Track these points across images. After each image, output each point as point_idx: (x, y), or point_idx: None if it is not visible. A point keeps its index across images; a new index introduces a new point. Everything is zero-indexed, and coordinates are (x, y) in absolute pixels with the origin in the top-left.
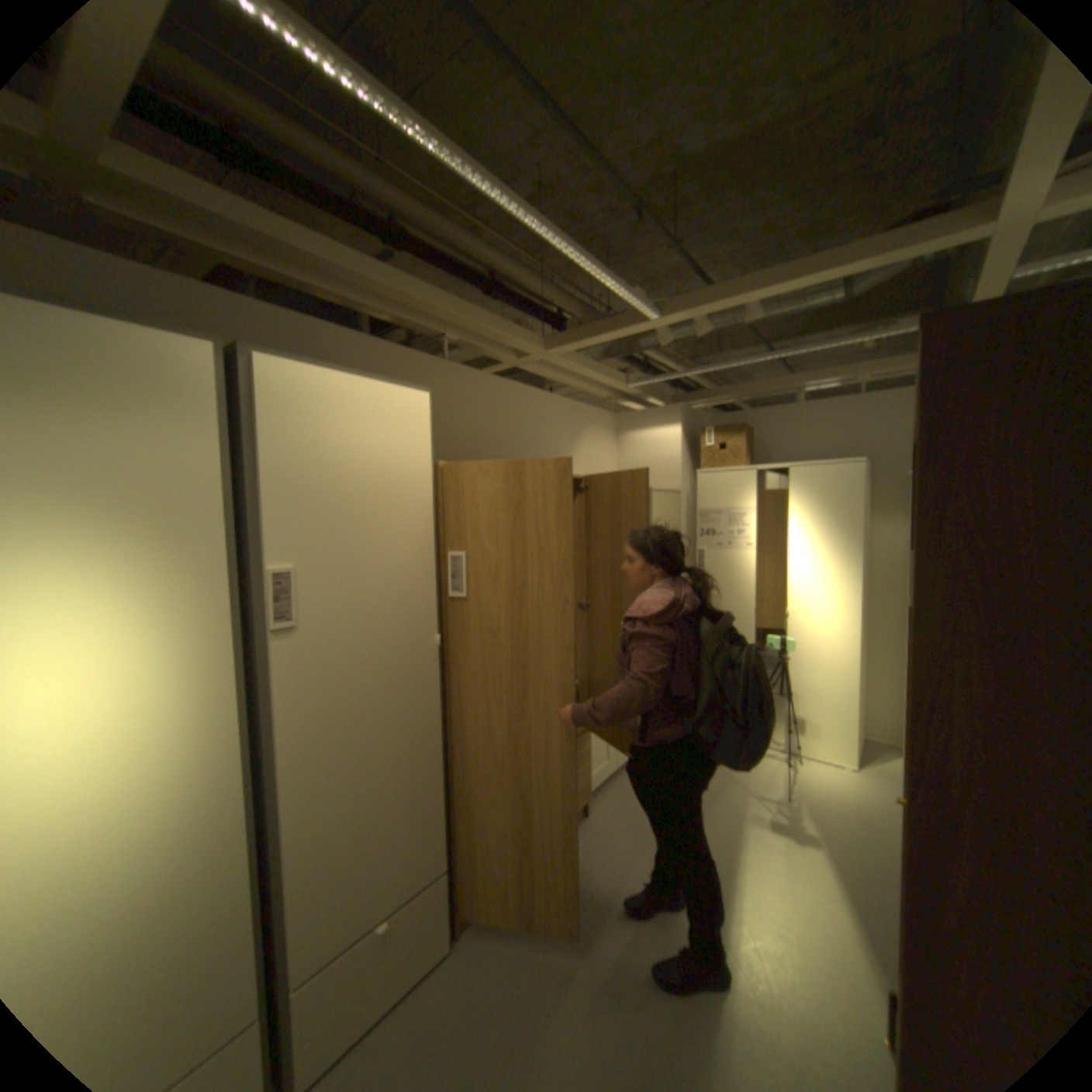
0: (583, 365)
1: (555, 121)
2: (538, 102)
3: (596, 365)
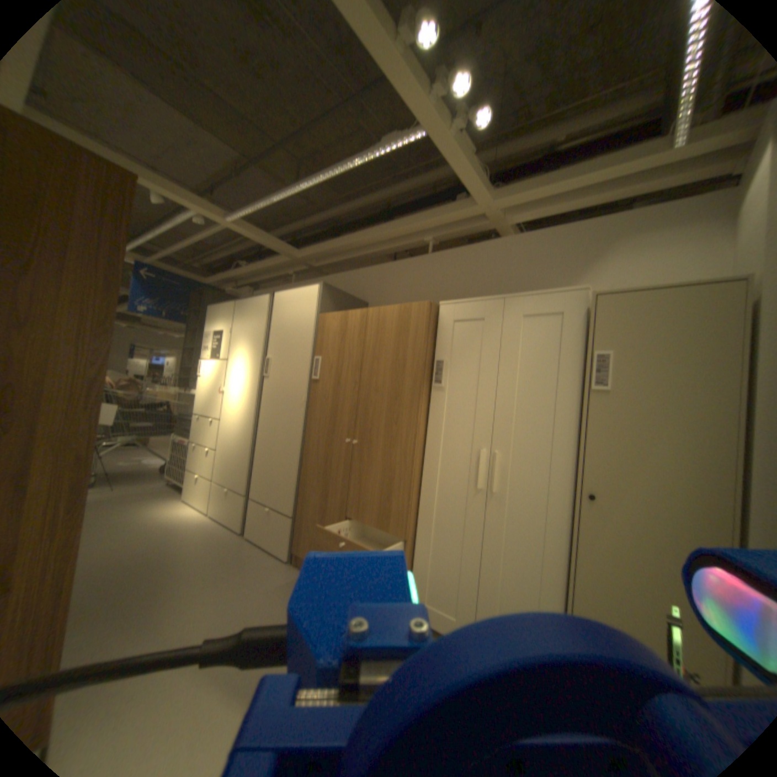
0: (540, 182)
1: (367, 91)
2: (355, 98)
3: (574, 166)
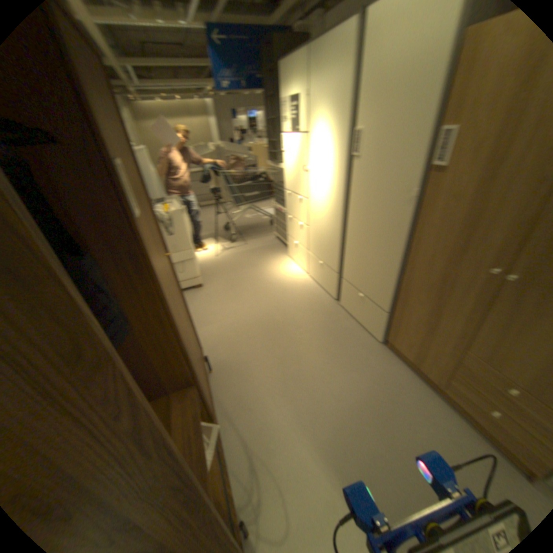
0: None
1: None
2: None
3: None
